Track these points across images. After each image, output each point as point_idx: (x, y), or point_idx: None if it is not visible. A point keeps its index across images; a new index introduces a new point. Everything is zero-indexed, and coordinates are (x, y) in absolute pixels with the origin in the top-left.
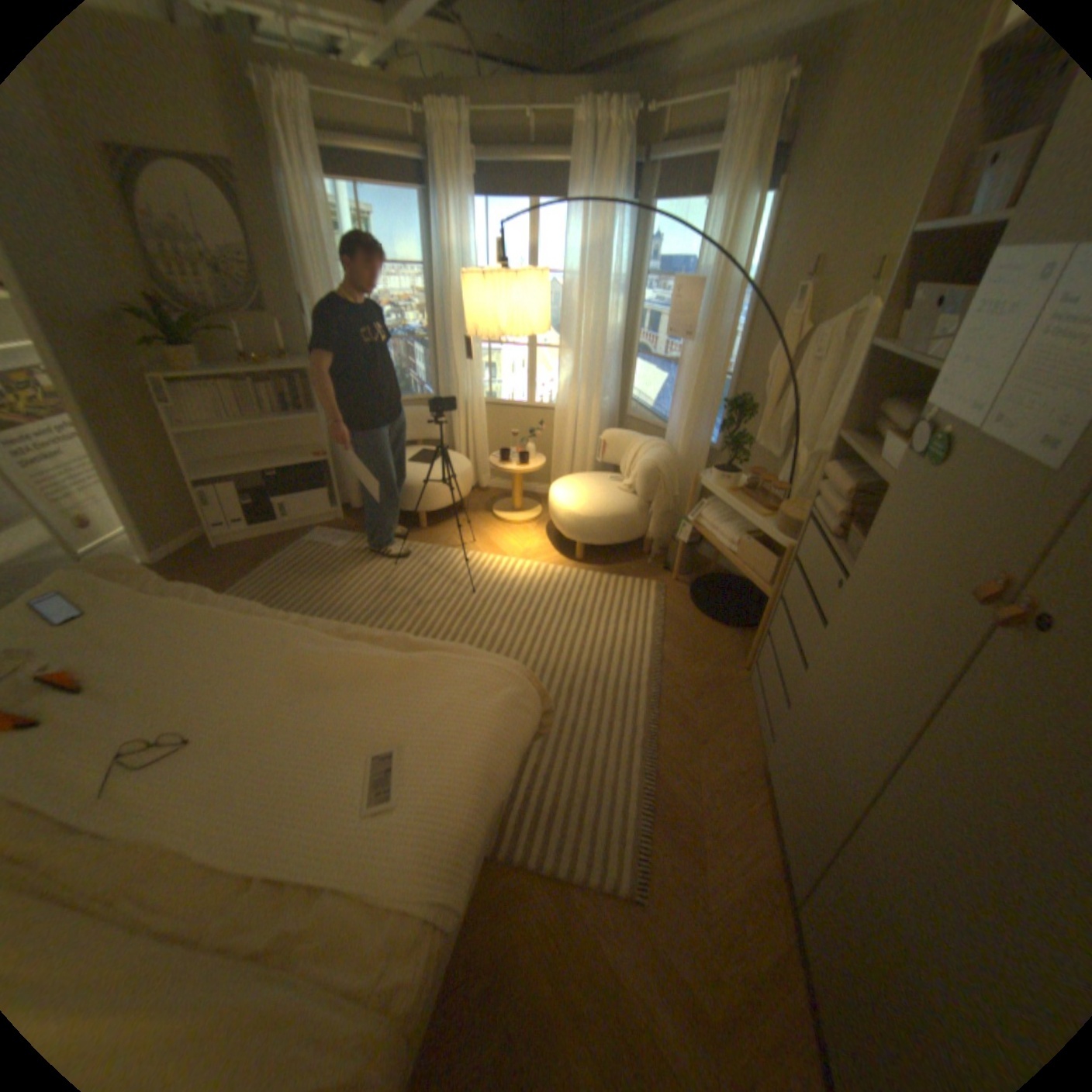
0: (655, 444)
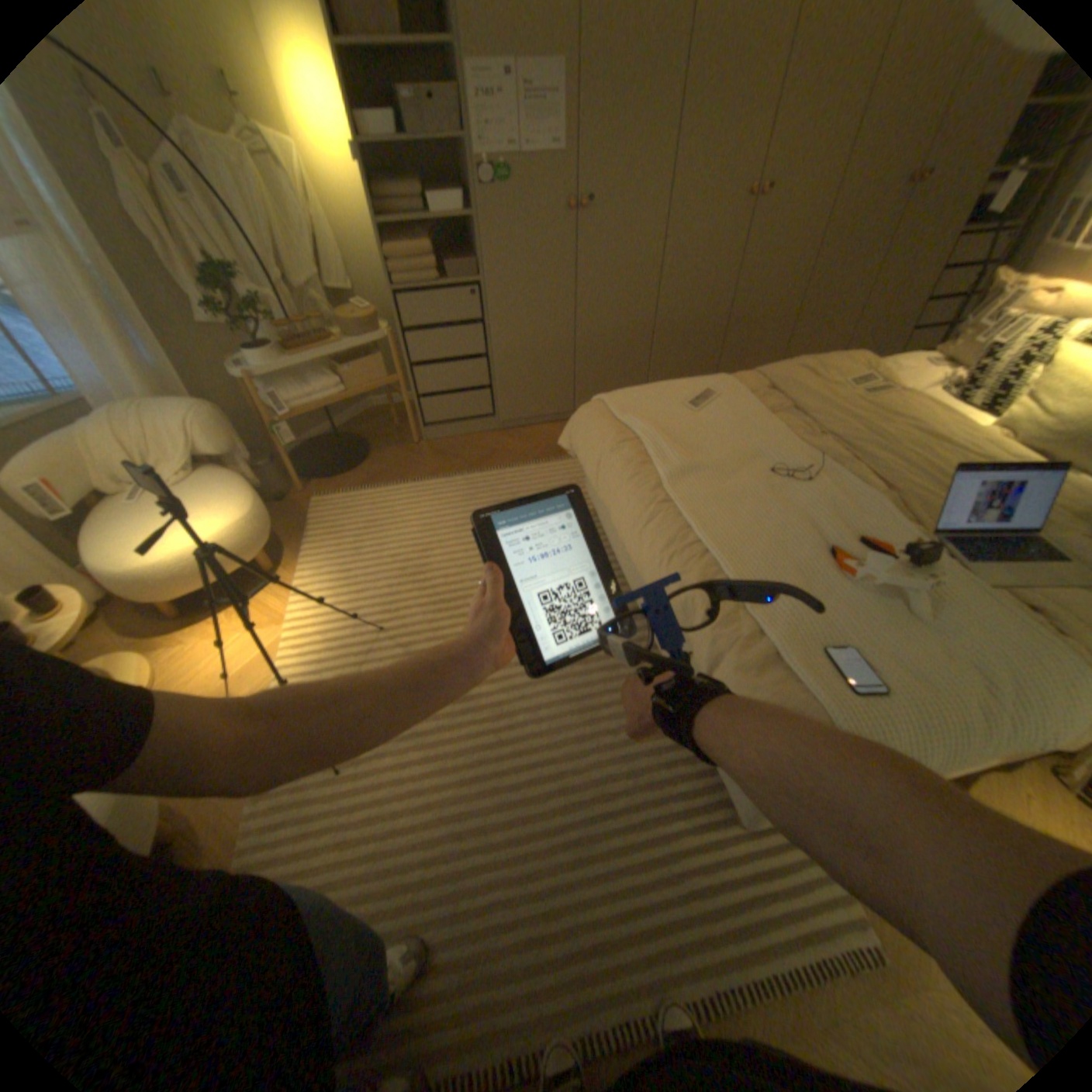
0: (122, 409)
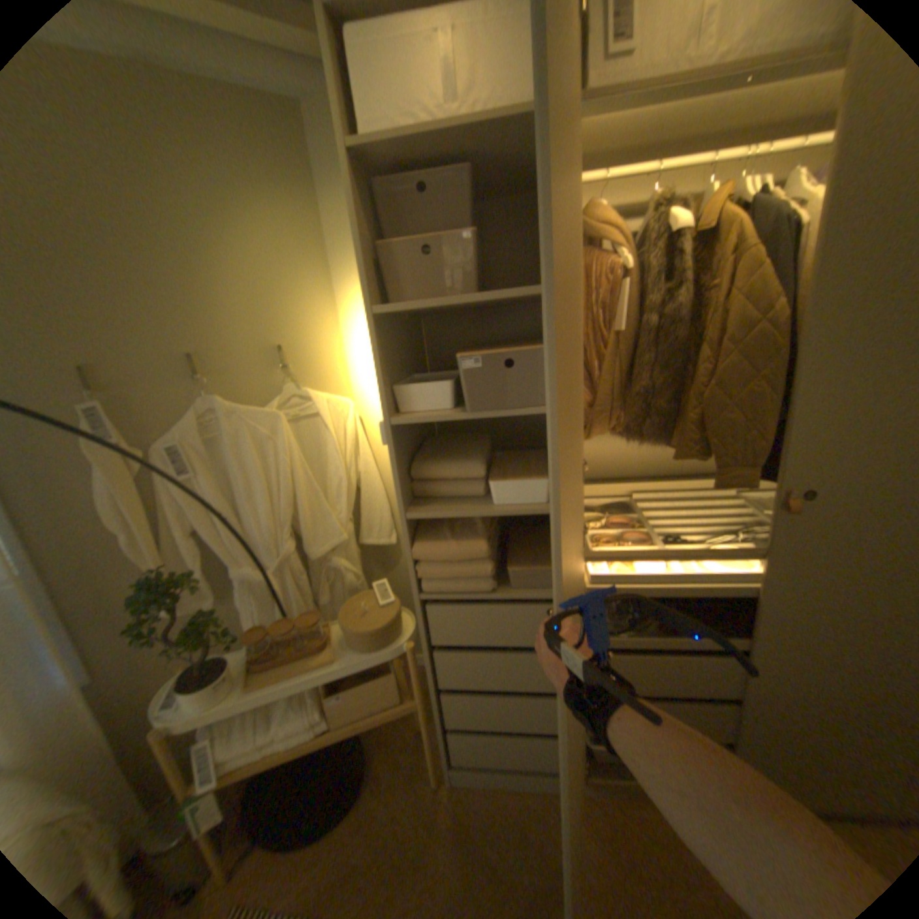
0: None
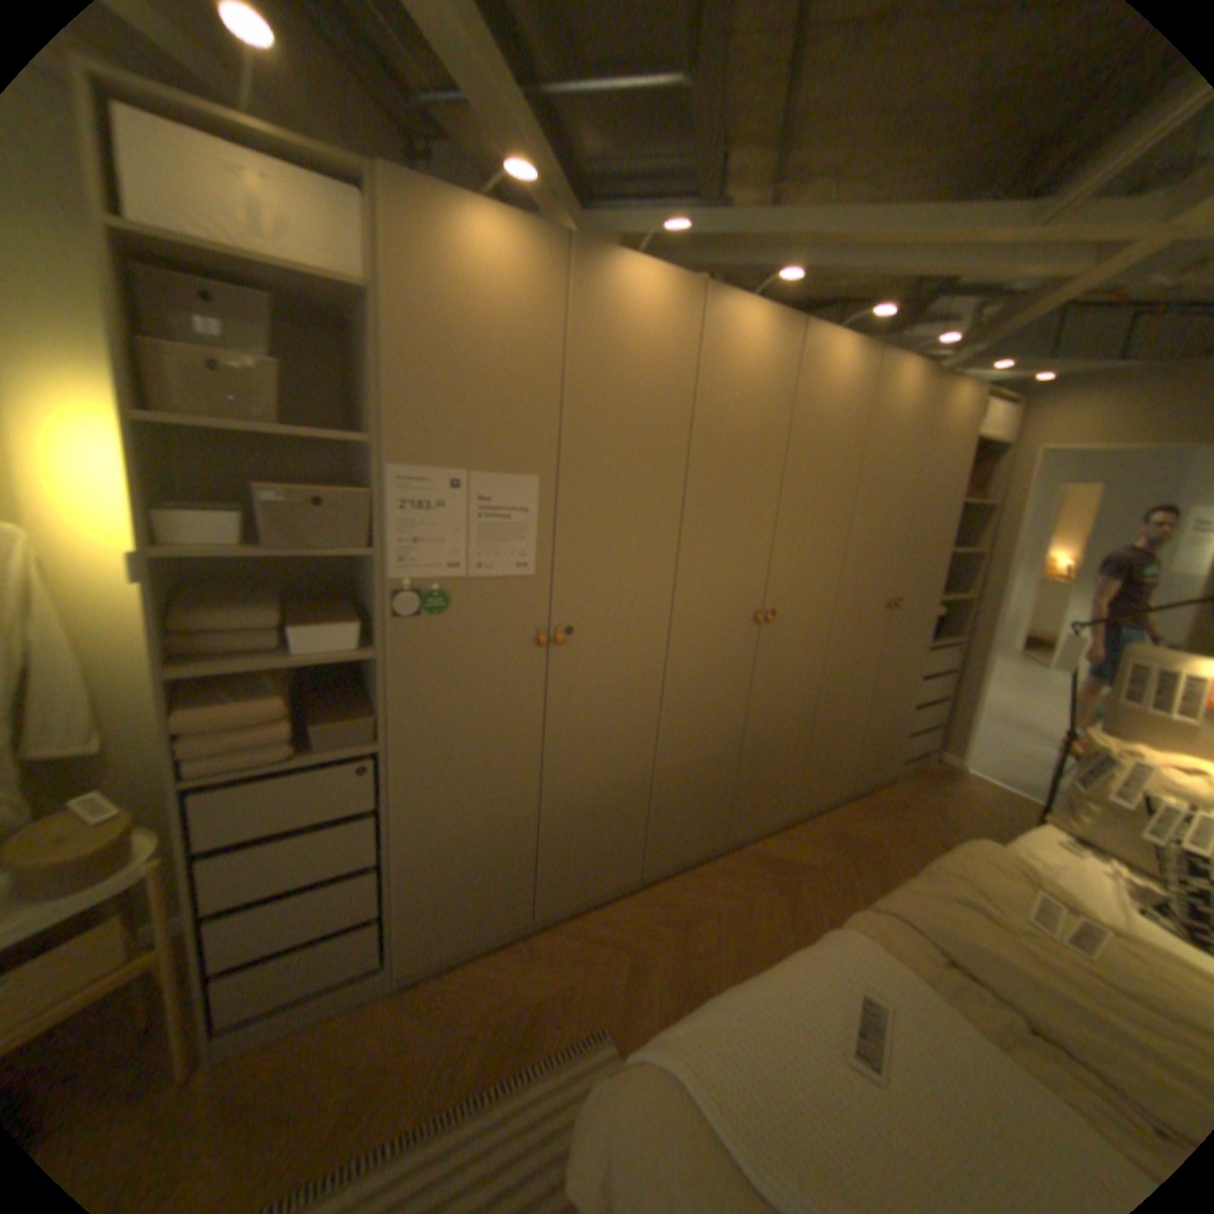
0: None
